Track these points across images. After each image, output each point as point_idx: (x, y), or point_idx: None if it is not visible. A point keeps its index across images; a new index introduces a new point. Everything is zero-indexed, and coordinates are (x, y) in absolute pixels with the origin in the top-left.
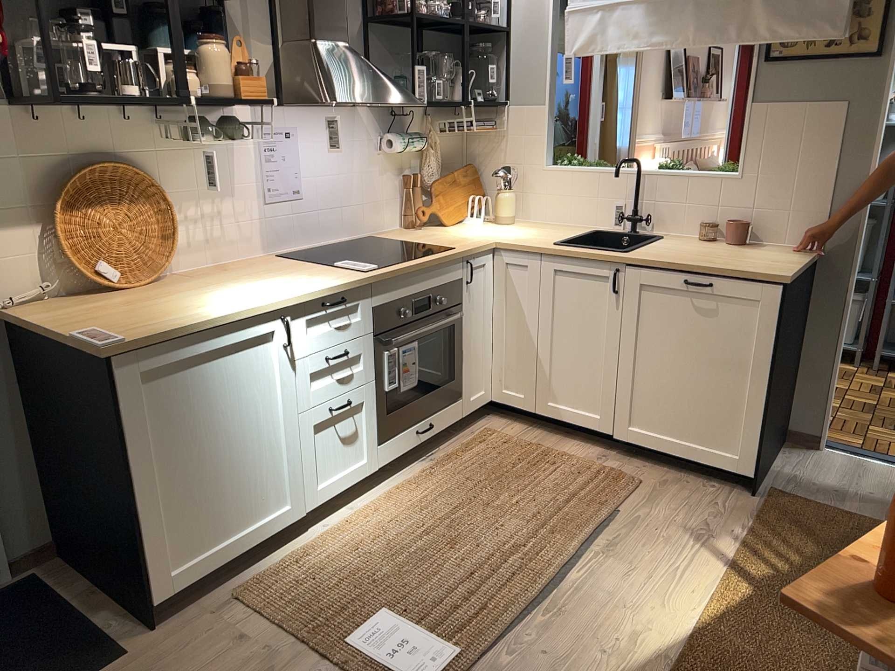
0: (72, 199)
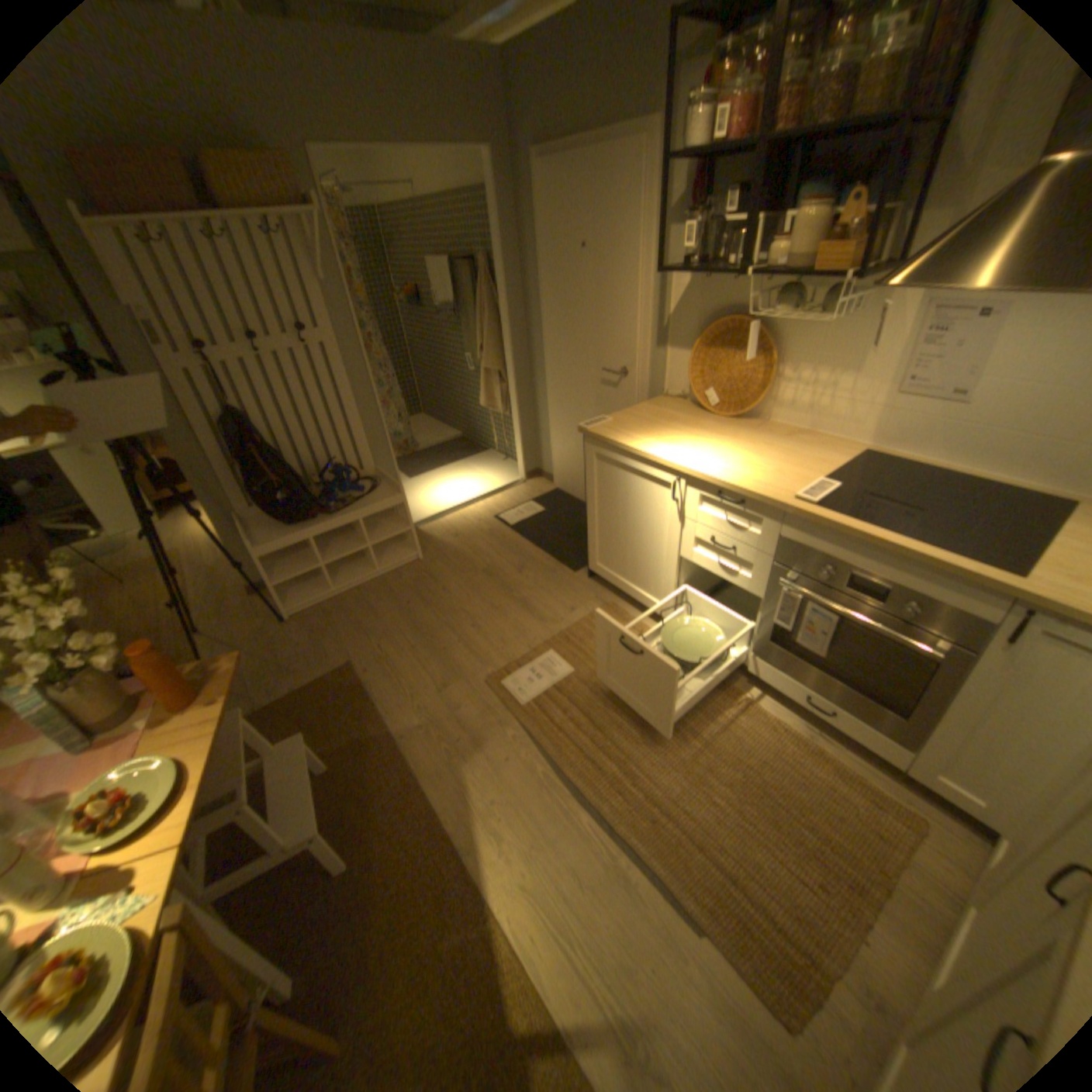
0: (714, 337)
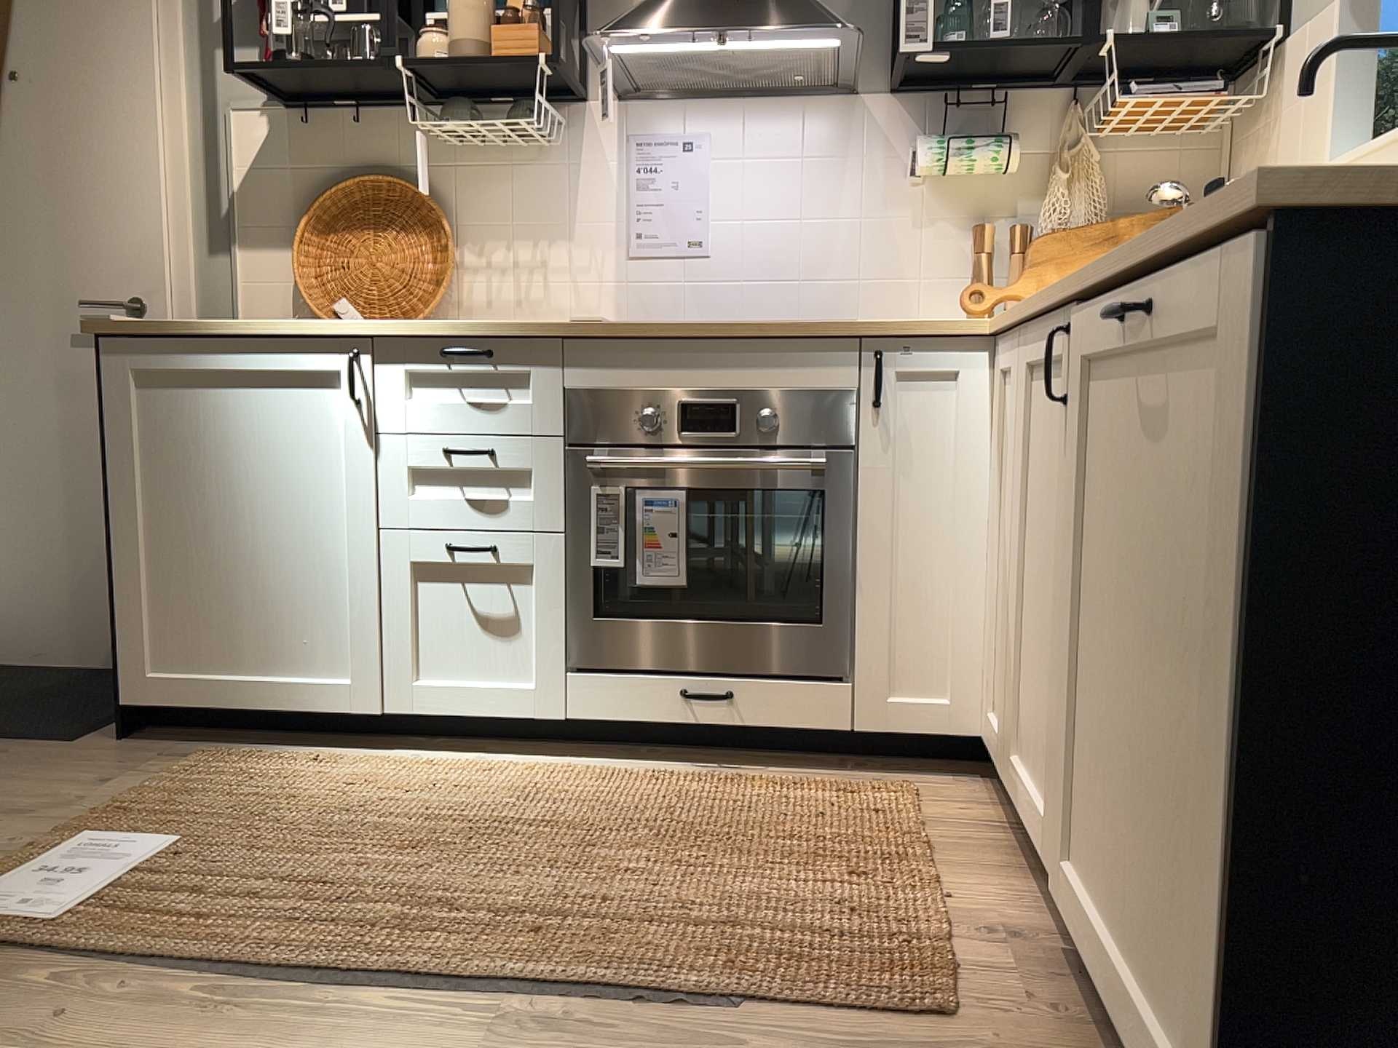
0: (331, 218)
